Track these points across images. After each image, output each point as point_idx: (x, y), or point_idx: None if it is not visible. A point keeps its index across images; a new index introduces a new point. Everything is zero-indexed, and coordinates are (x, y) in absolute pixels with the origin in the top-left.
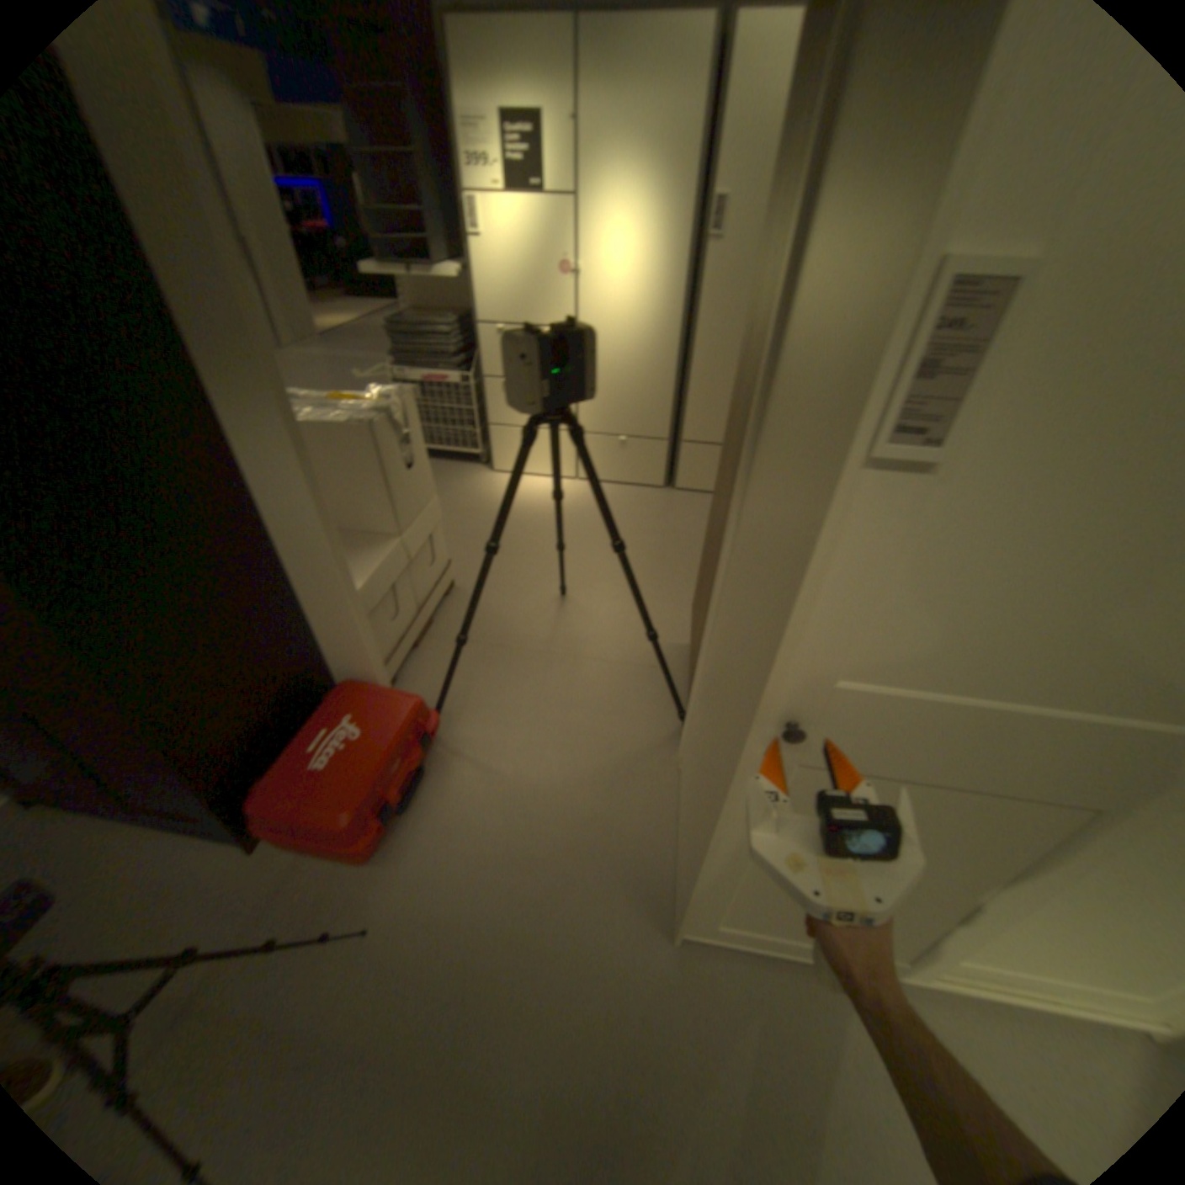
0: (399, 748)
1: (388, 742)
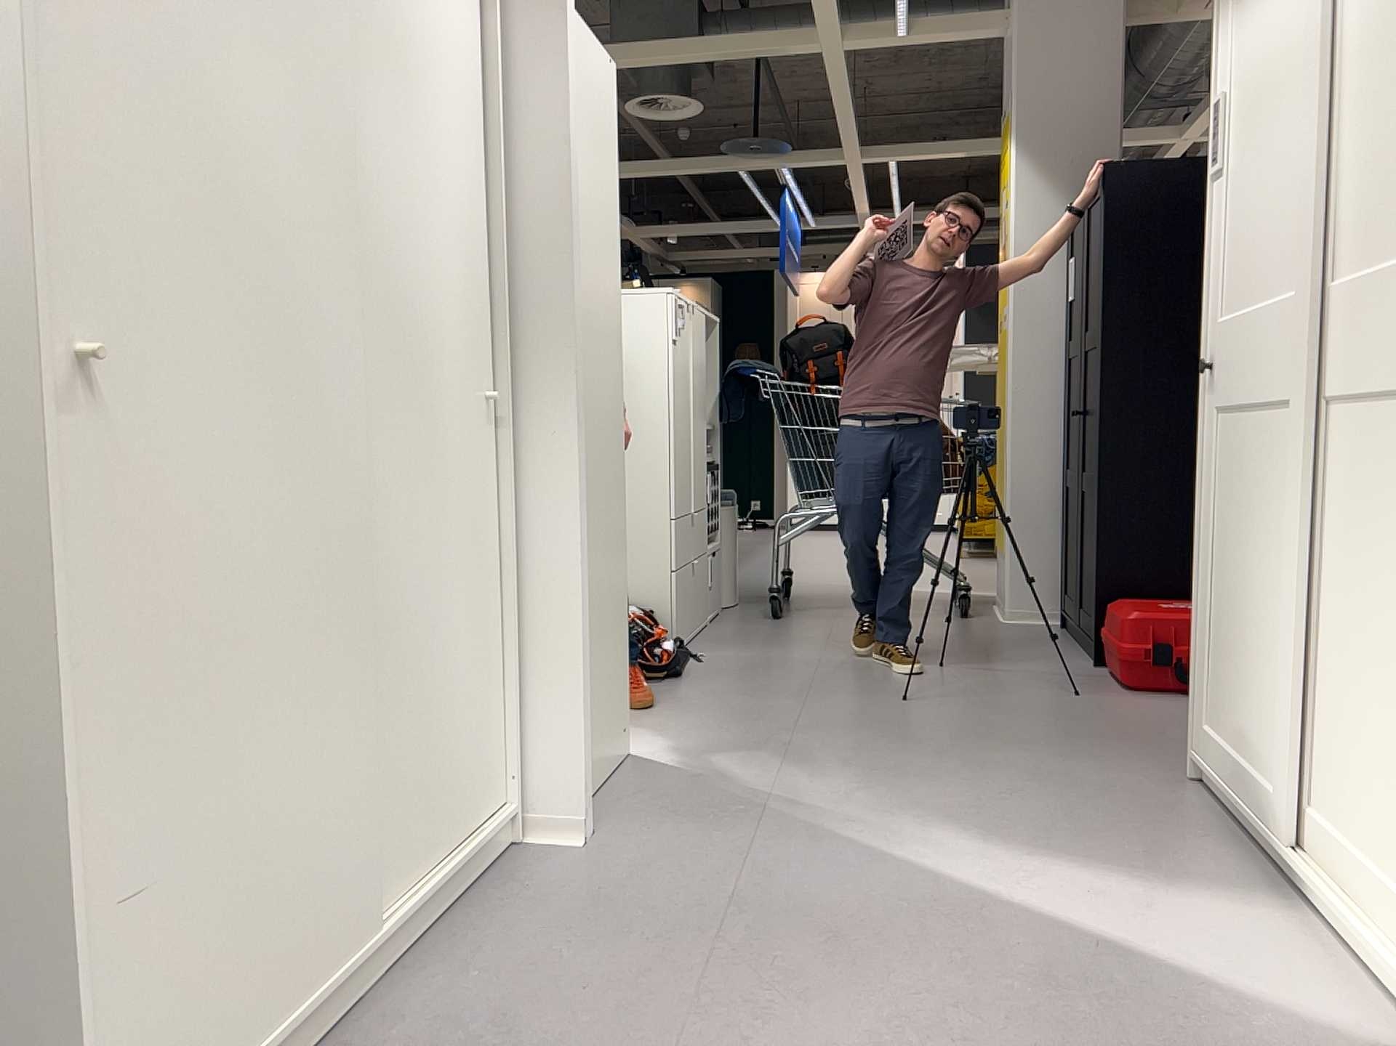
0: None
1: None
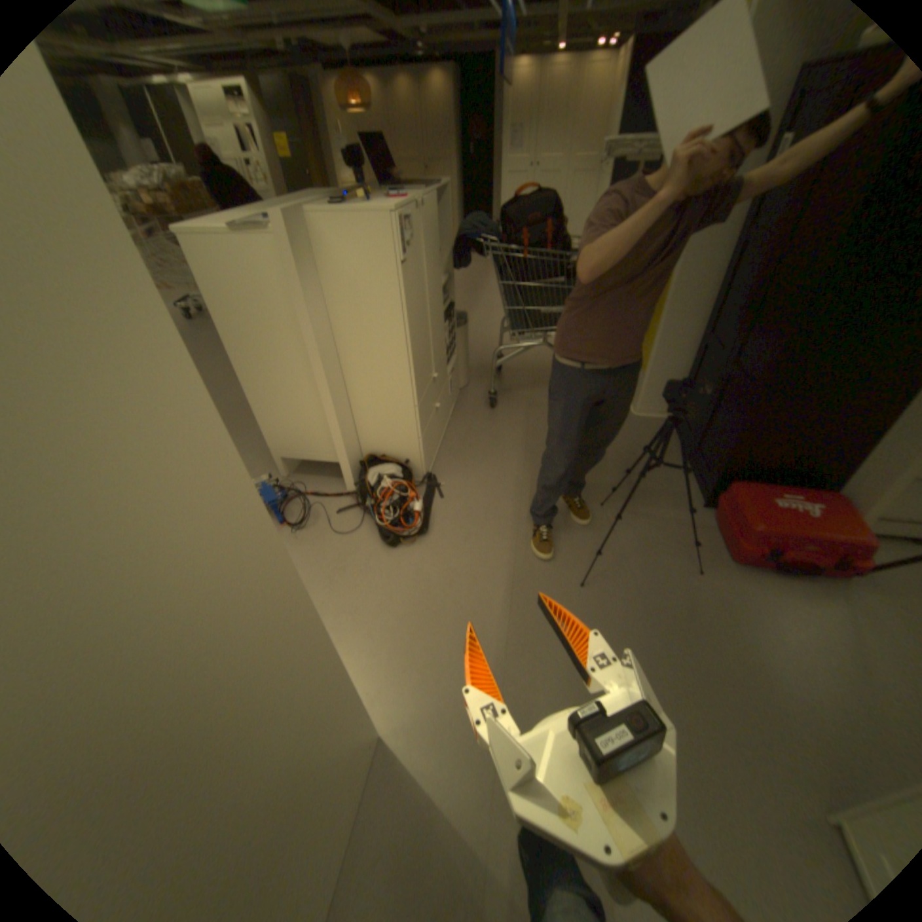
0: (830, 547)
1: (830, 537)
